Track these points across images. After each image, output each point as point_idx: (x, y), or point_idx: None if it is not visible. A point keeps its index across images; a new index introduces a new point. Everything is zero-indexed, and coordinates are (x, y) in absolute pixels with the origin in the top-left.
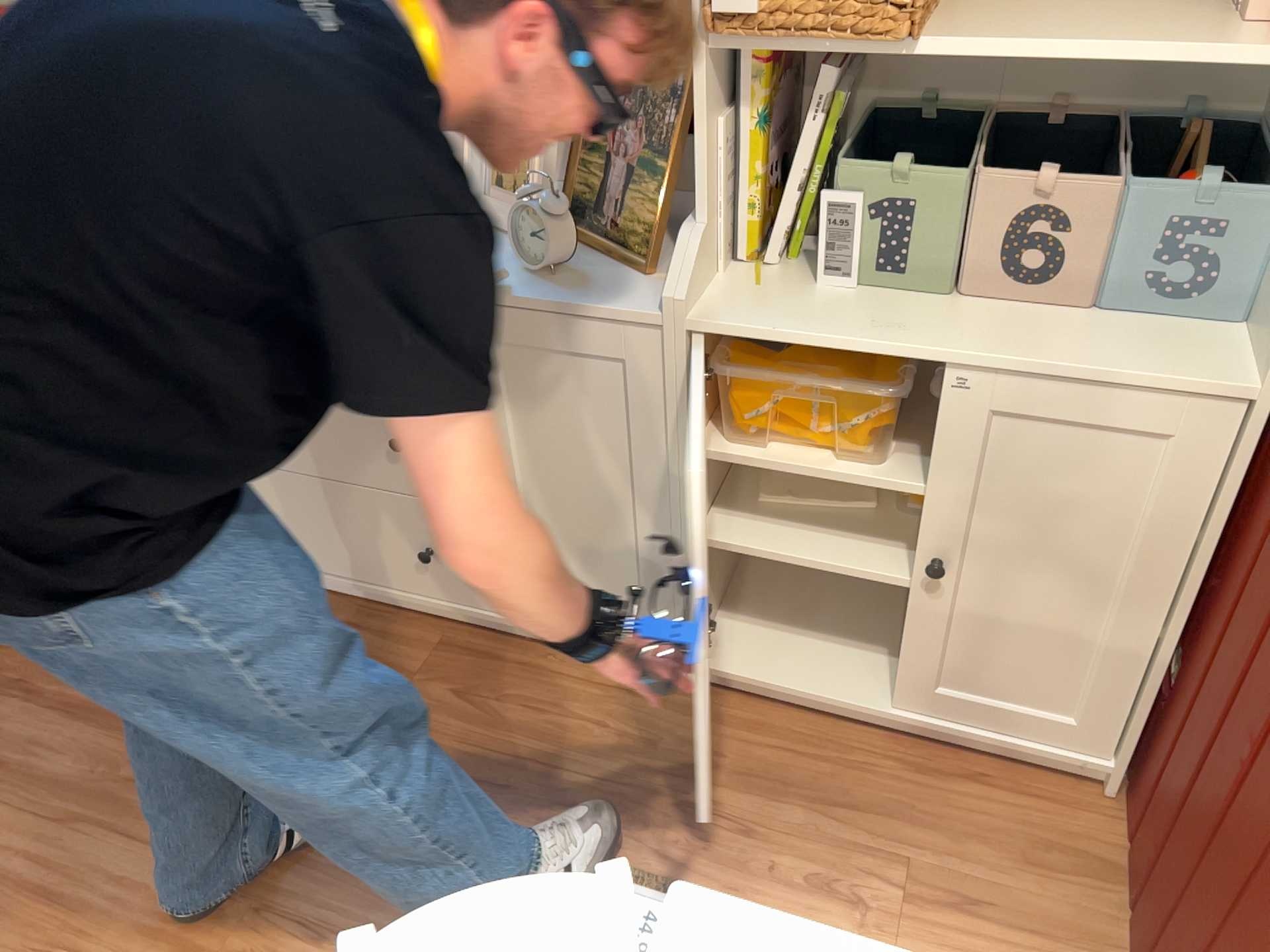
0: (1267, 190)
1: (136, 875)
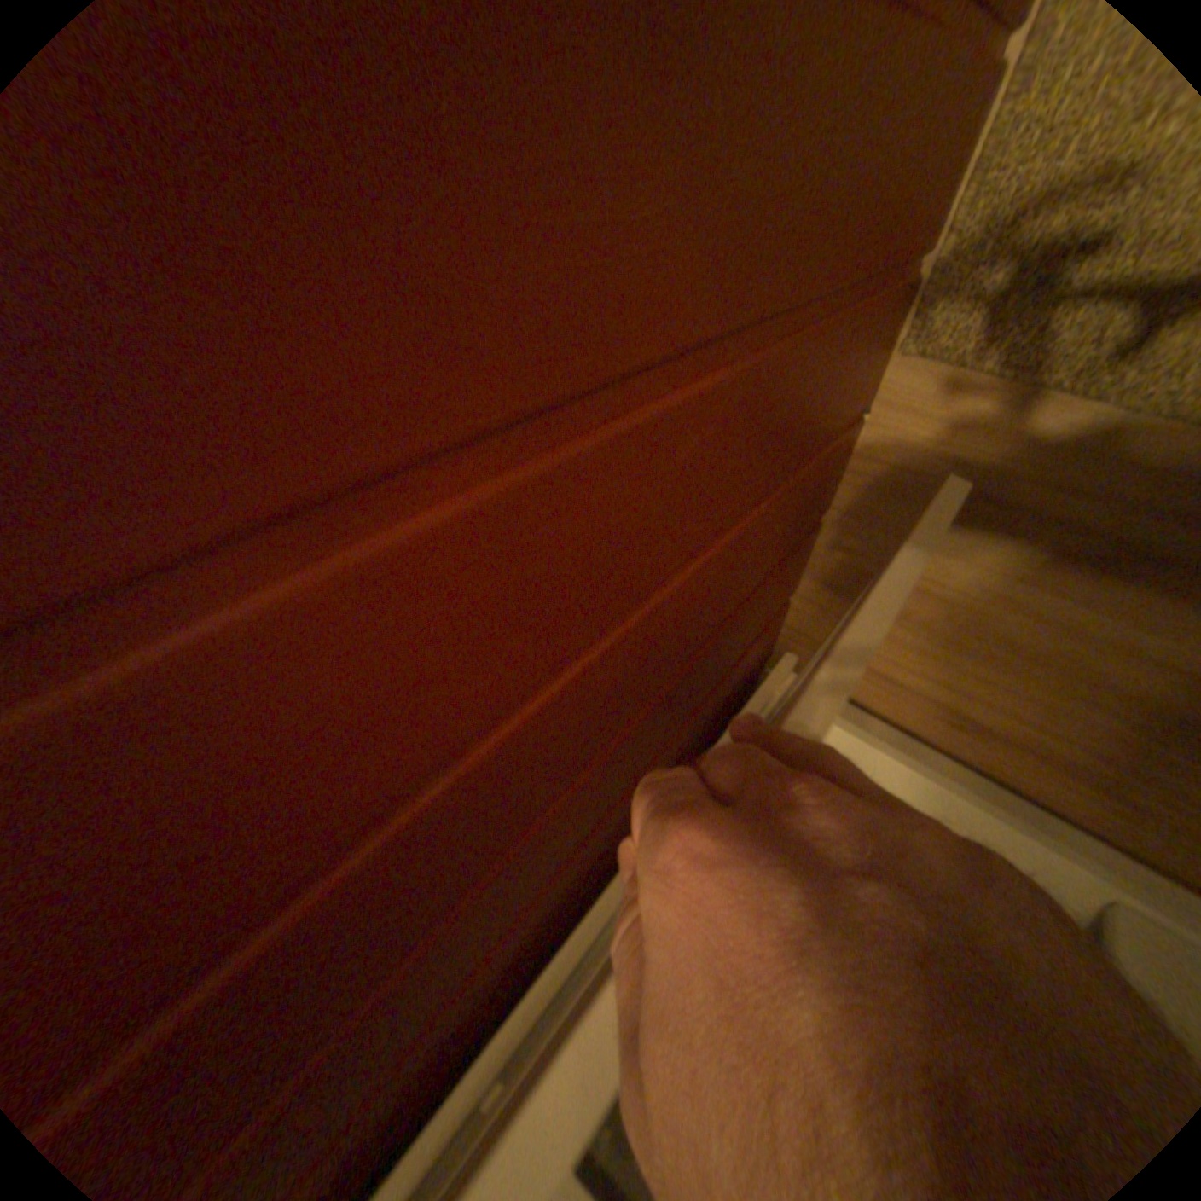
0: None
1: None
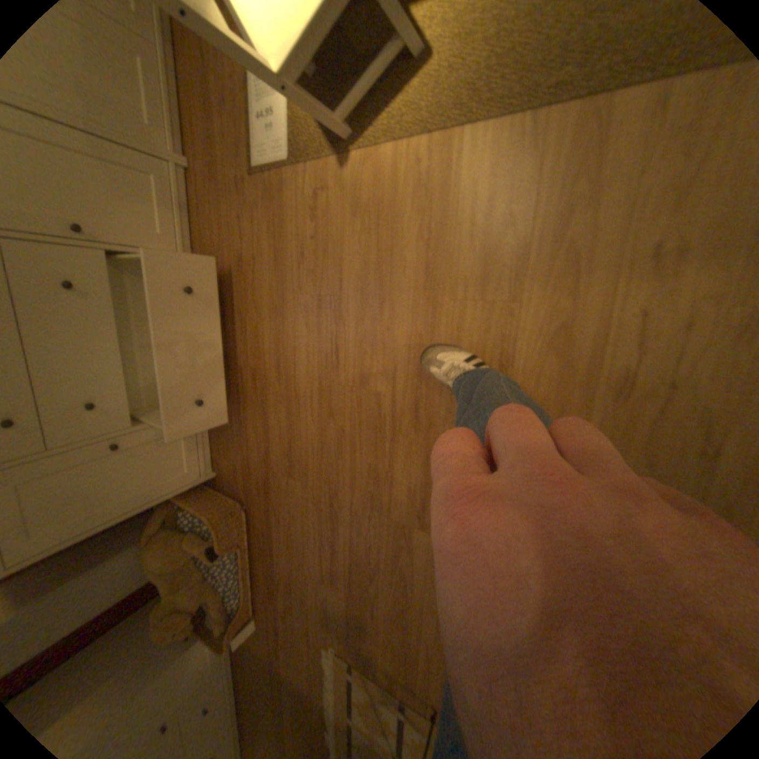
0: None
1: (302, 353)
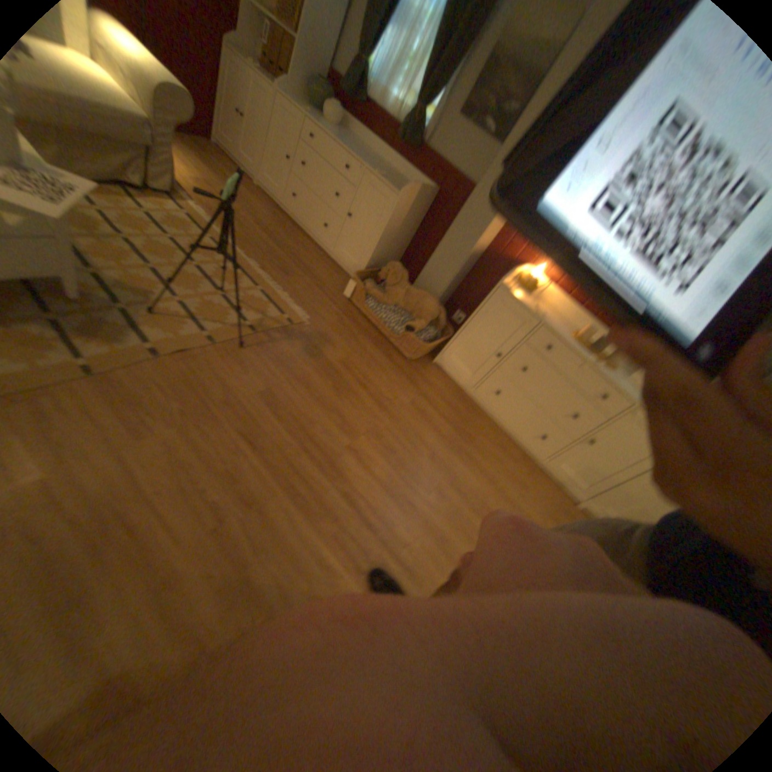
0: None
1: (465, 476)
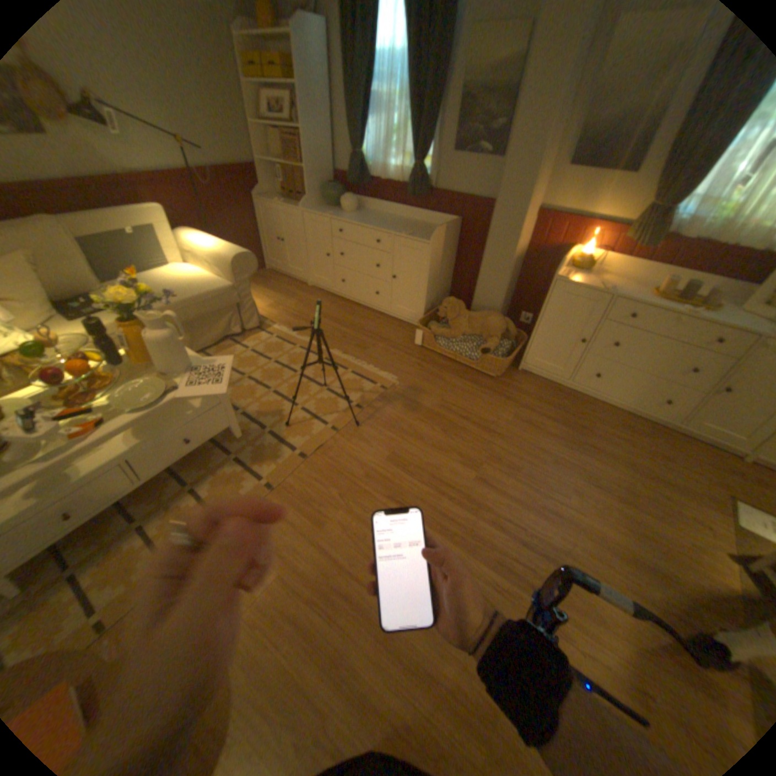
0: None
1: (598, 469)
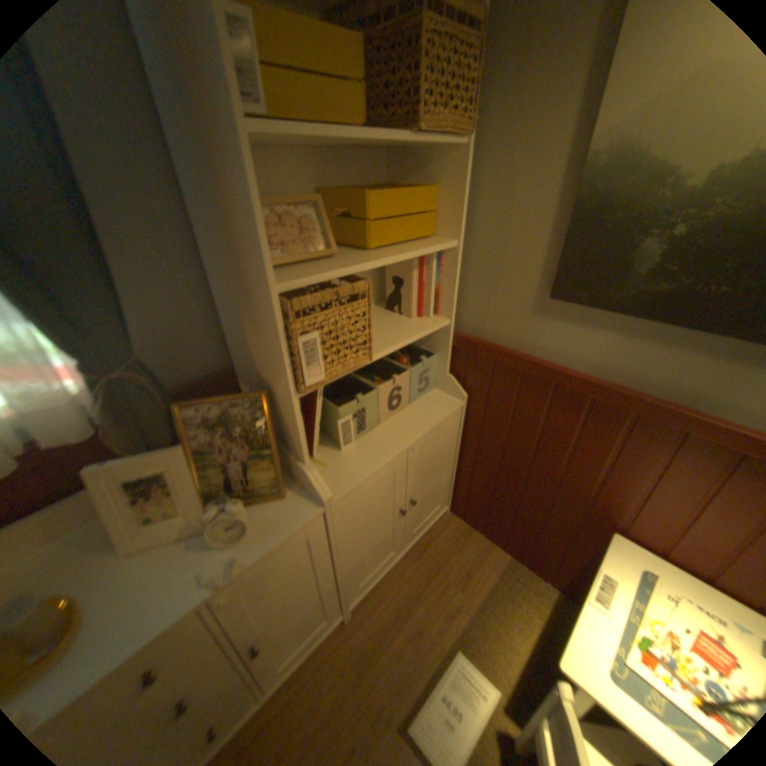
0: (431, 351)
1: None
